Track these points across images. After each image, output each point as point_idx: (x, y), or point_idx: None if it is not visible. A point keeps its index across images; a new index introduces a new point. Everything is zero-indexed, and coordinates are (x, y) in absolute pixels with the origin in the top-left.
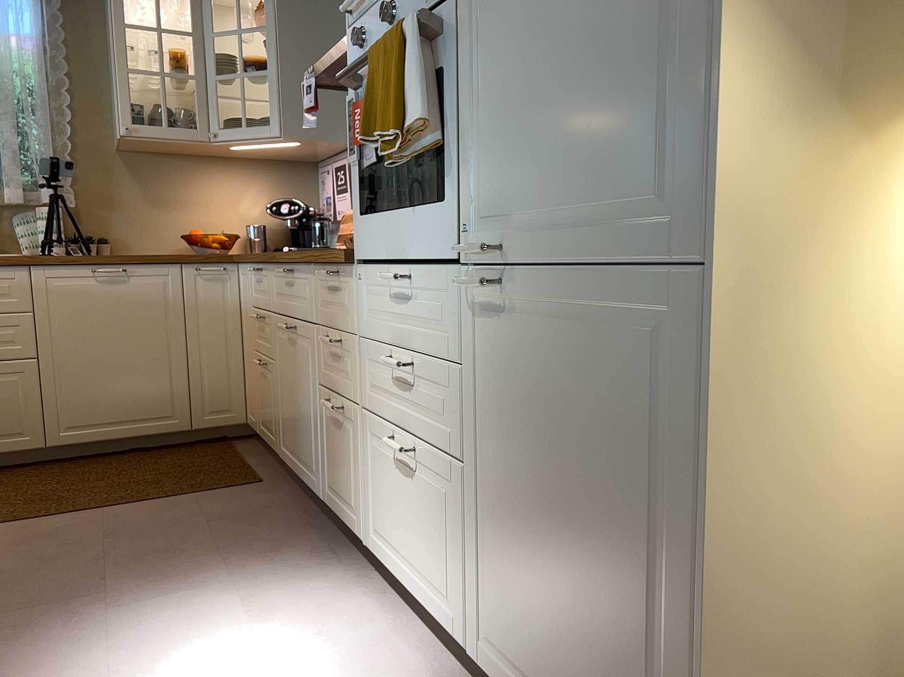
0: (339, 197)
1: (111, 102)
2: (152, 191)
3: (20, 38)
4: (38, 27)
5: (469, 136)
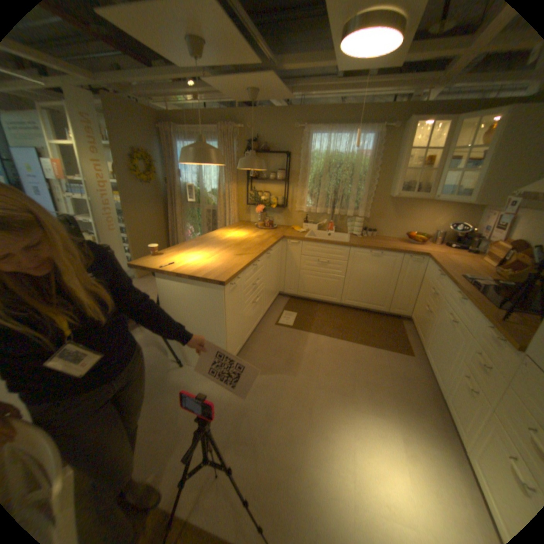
0: (496, 231)
1: (393, 175)
2: (399, 212)
3: (366, 152)
4: (374, 147)
5: None
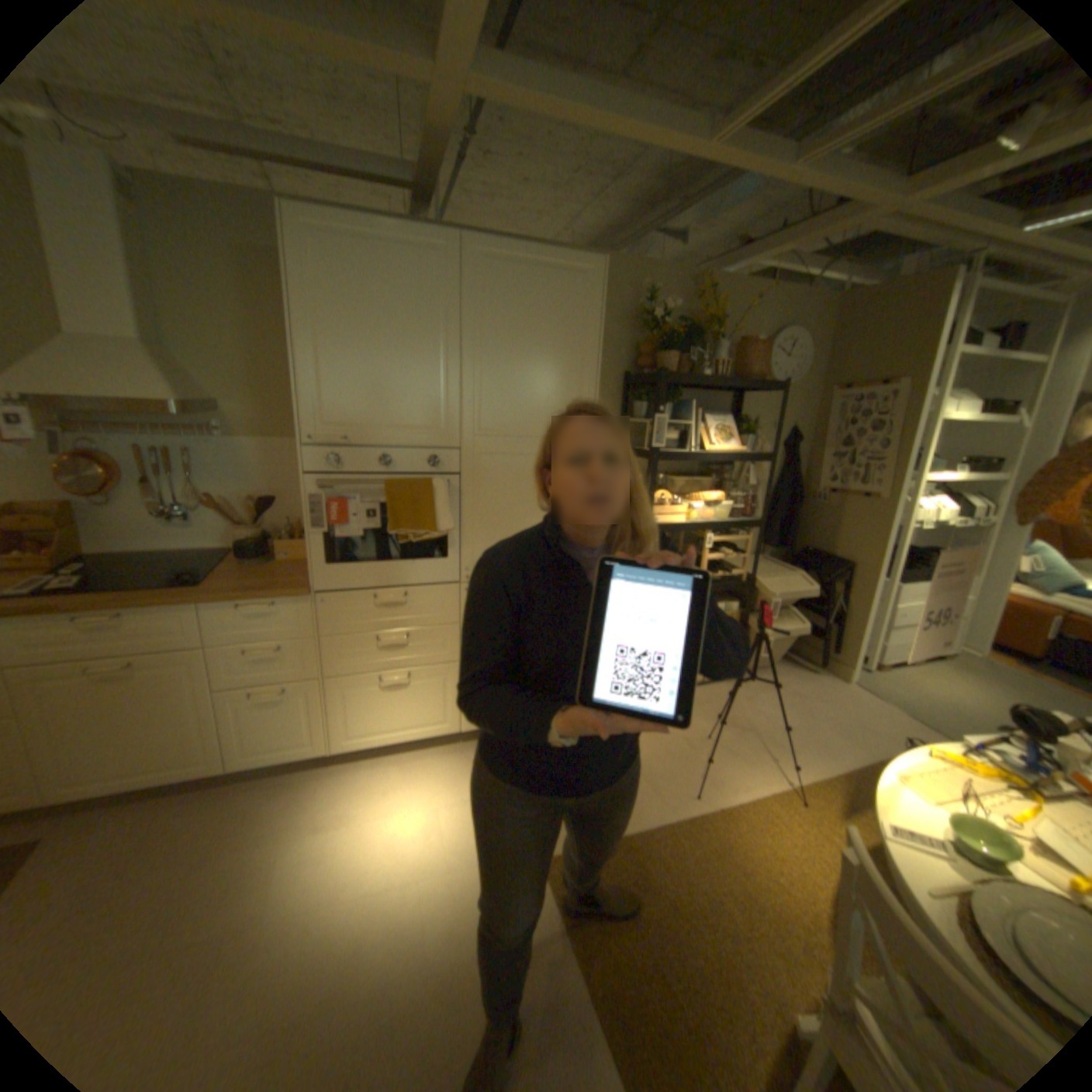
0: None
1: None
2: None
3: None
4: None
5: (466, 535)
